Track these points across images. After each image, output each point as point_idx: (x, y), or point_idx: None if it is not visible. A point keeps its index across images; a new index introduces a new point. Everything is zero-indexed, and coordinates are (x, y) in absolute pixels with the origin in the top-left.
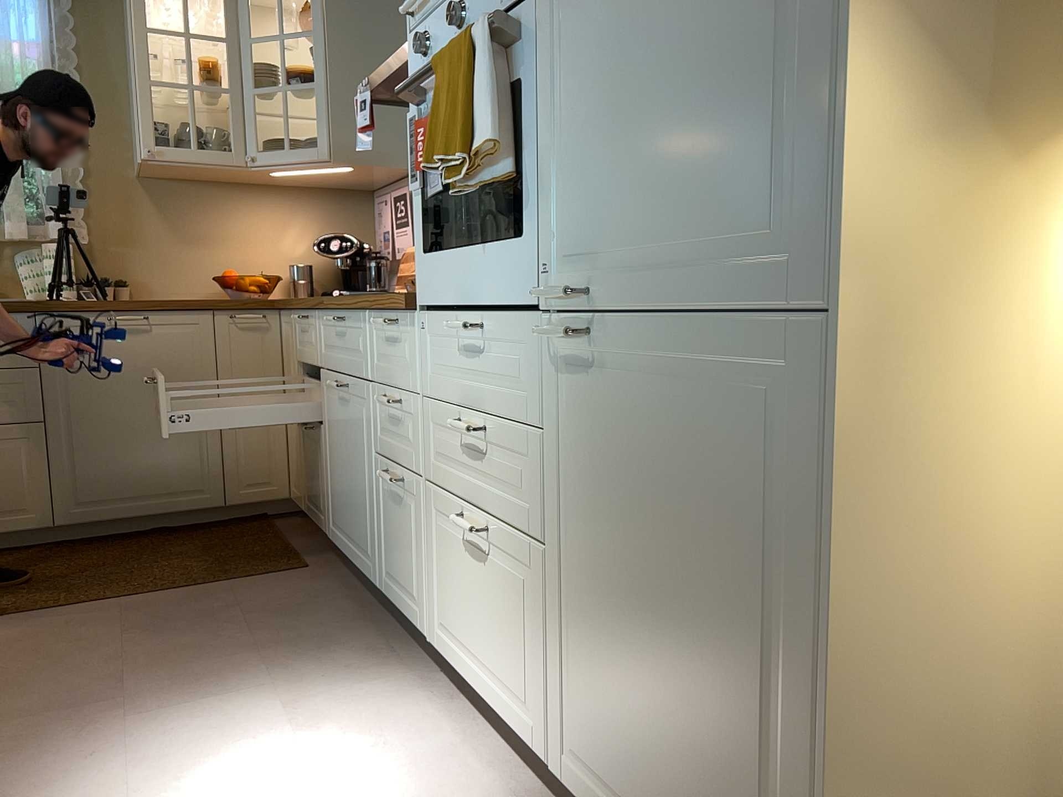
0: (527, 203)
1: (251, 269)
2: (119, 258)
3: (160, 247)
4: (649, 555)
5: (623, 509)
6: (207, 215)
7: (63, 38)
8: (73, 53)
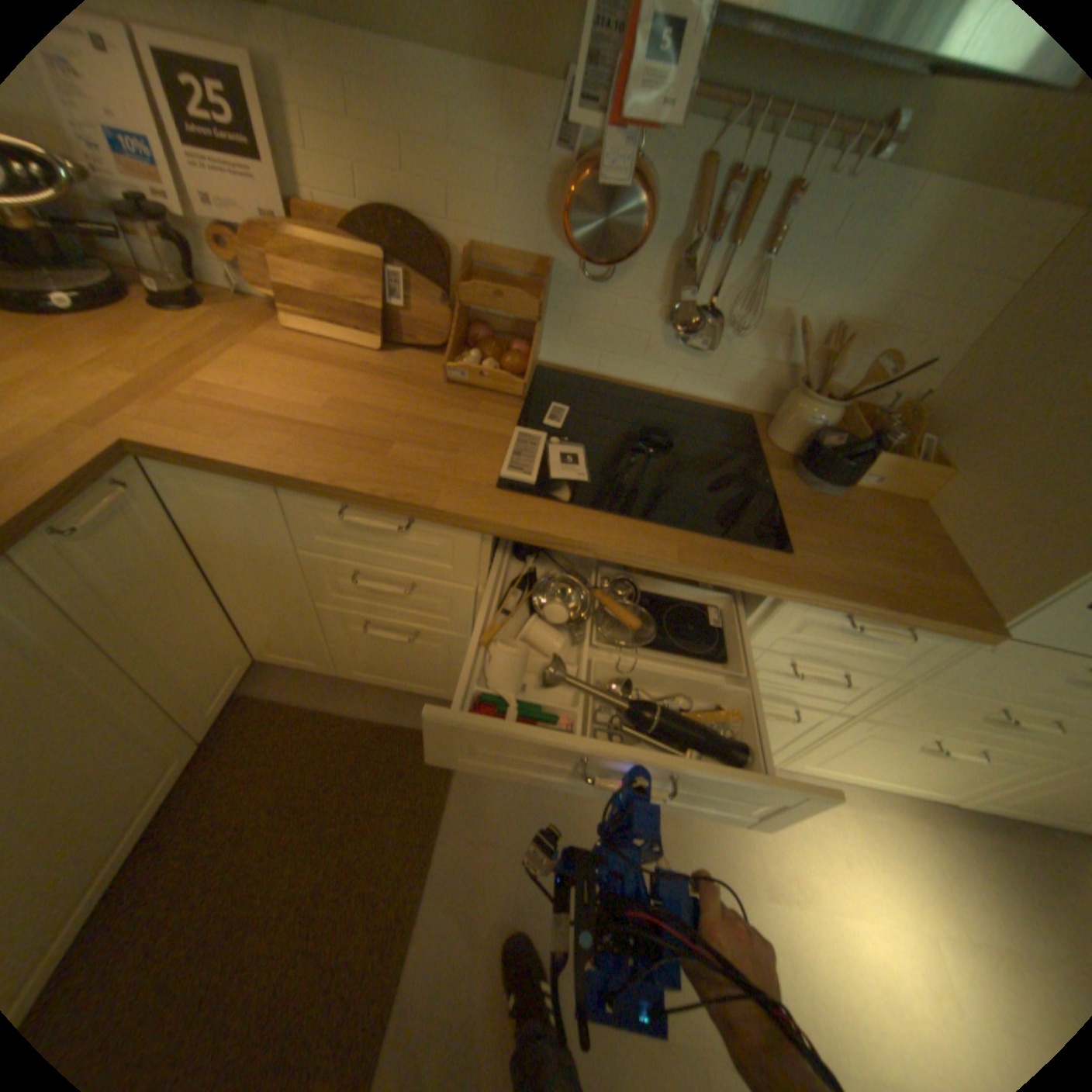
0: None
1: None
2: None
3: None
4: None
5: None
6: None
7: None
8: None
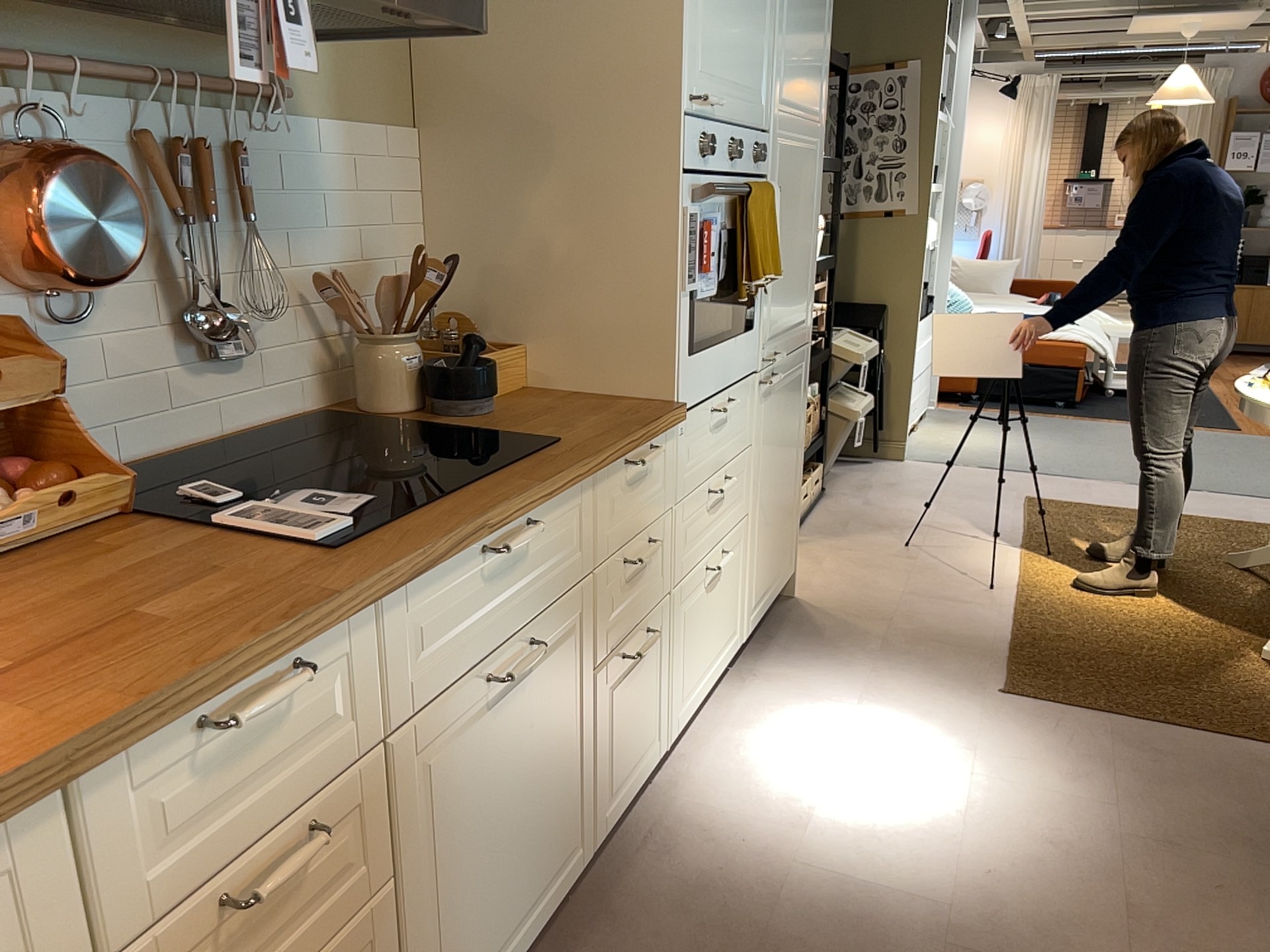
0: (749, 308)
1: None
2: None
3: None
4: (777, 462)
5: (773, 450)
6: None
7: None
8: None
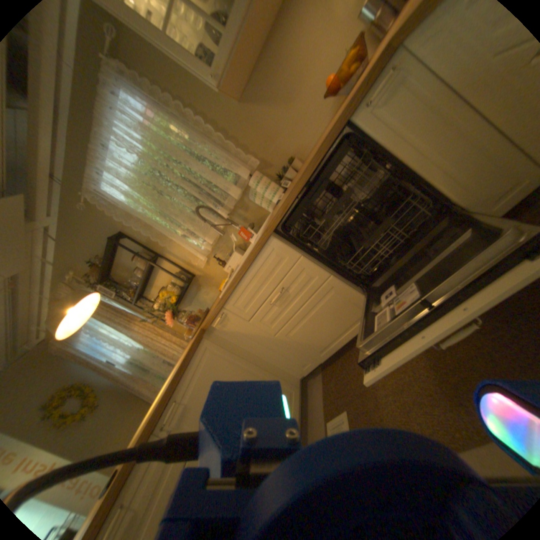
0: None
1: (337, 60)
2: (276, 149)
3: (284, 119)
4: None
5: None
6: (283, 67)
7: (143, 84)
8: (152, 85)
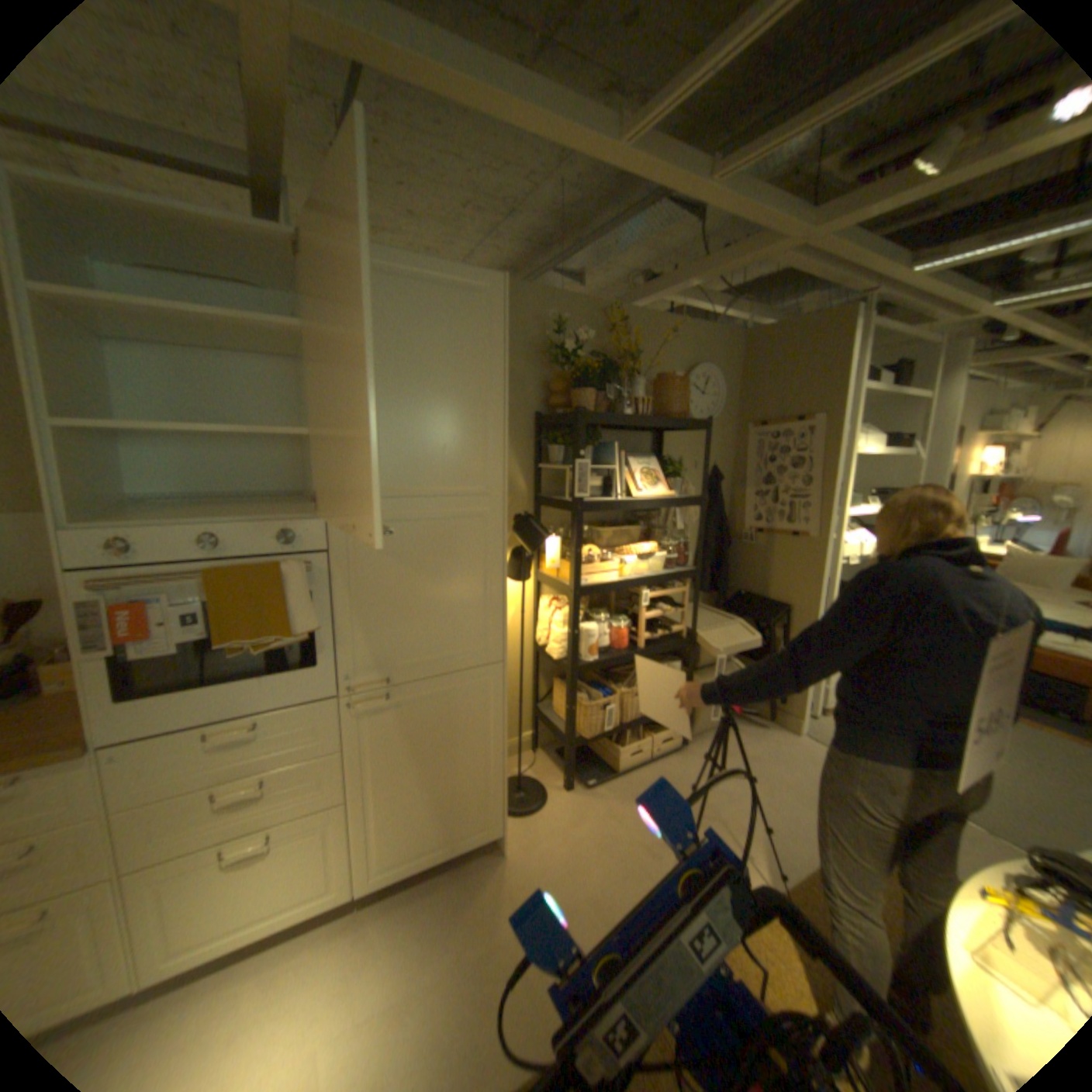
0: (307, 651)
1: None
2: None
3: None
4: (423, 760)
5: (407, 753)
6: None
7: None
8: None
